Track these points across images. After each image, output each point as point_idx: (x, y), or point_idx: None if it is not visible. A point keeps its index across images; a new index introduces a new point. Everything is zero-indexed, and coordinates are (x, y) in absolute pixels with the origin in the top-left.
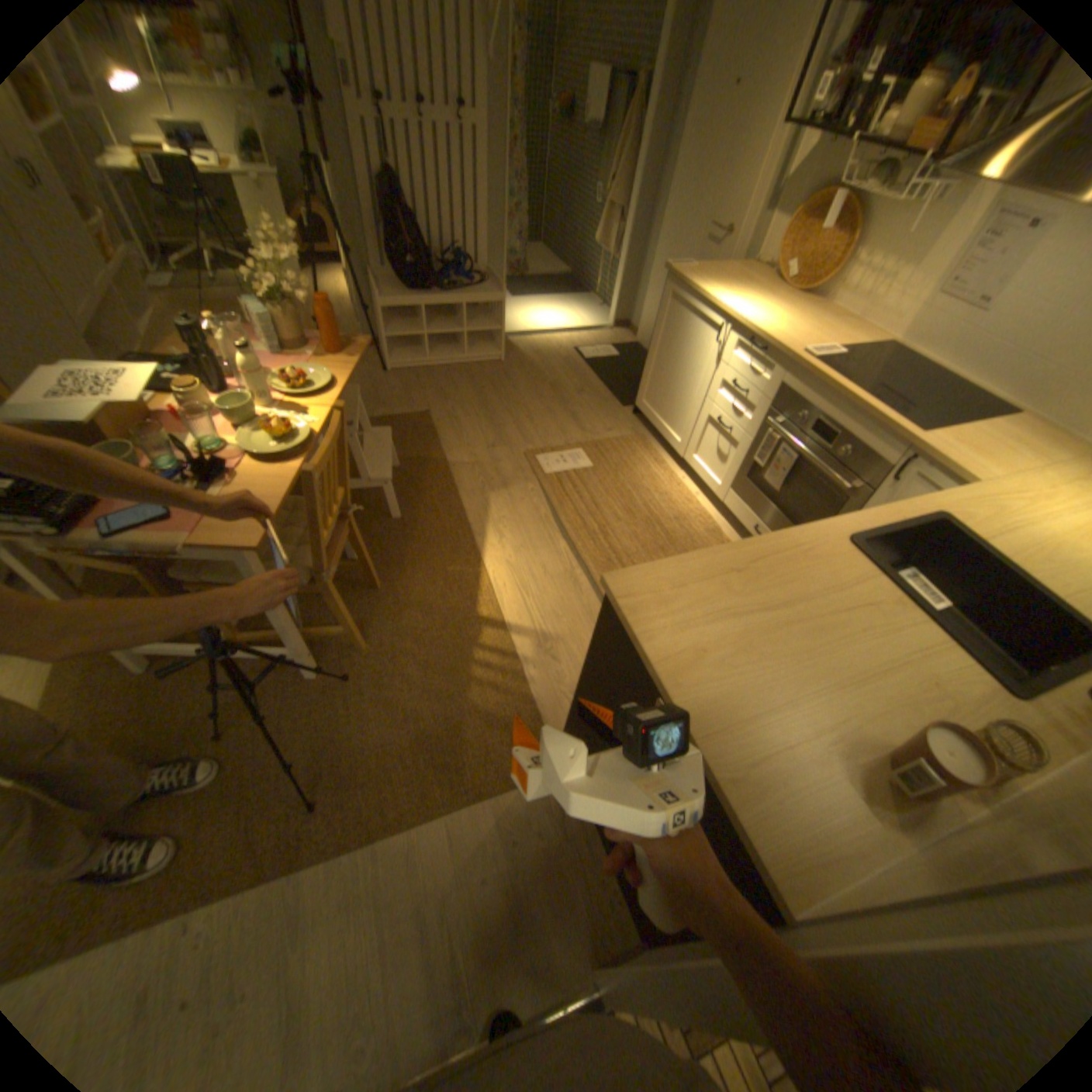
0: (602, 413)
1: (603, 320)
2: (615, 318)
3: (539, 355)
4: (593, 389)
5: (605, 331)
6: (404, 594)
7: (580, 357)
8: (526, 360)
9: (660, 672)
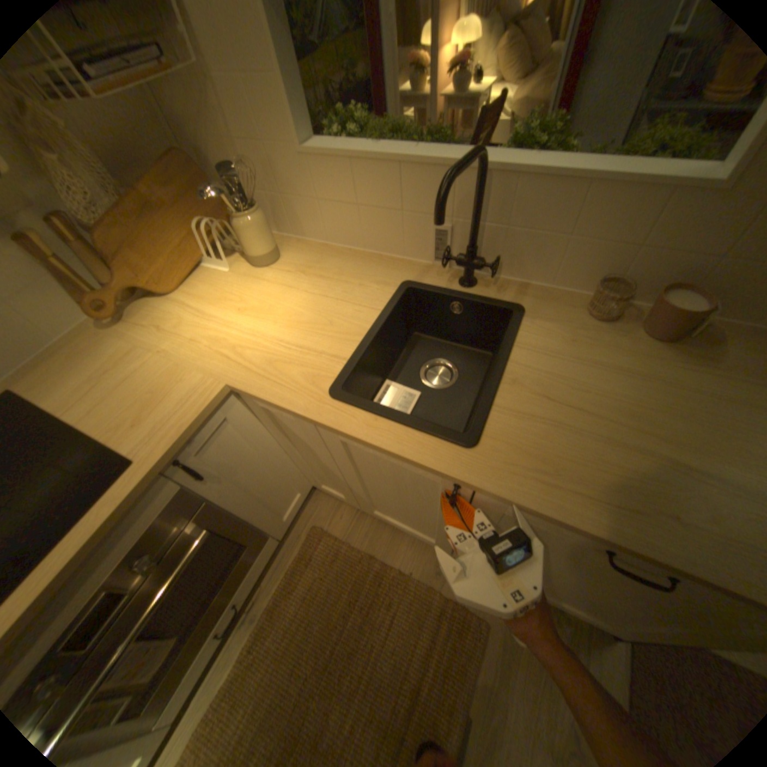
0: None
1: None
2: None
3: None
4: None
5: None
6: None
7: None
8: None
9: None
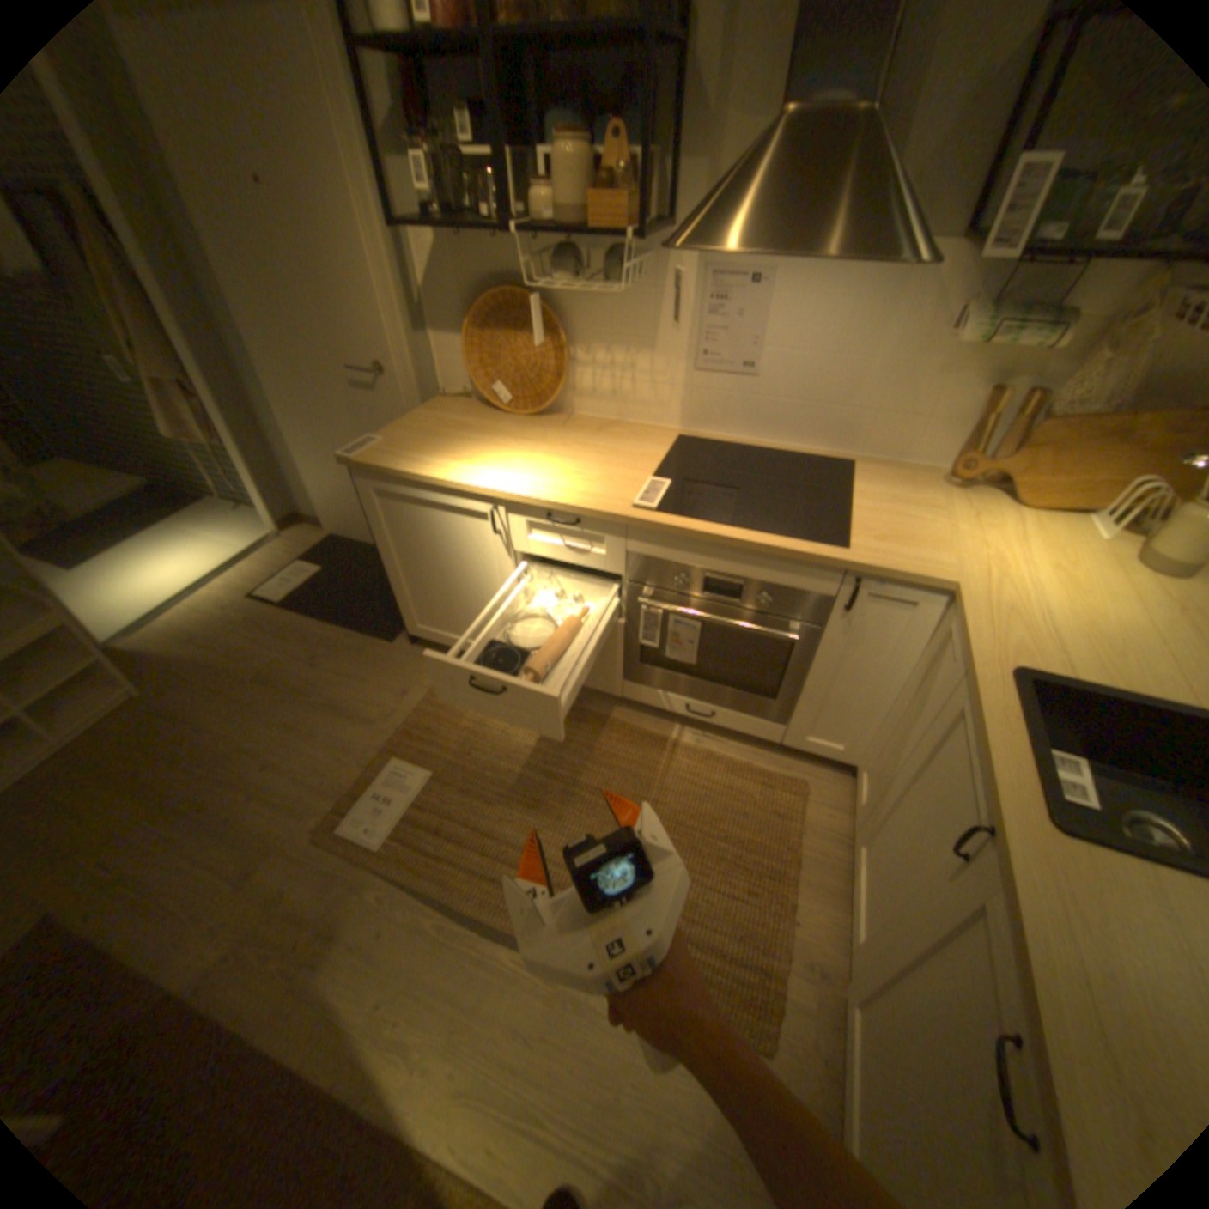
0: (371, 670)
1: (256, 527)
2: (270, 515)
3: (196, 640)
4: (327, 642)
5: (271, 542)
6: None
7: (267, 603)
8: (179, 664)
9: None
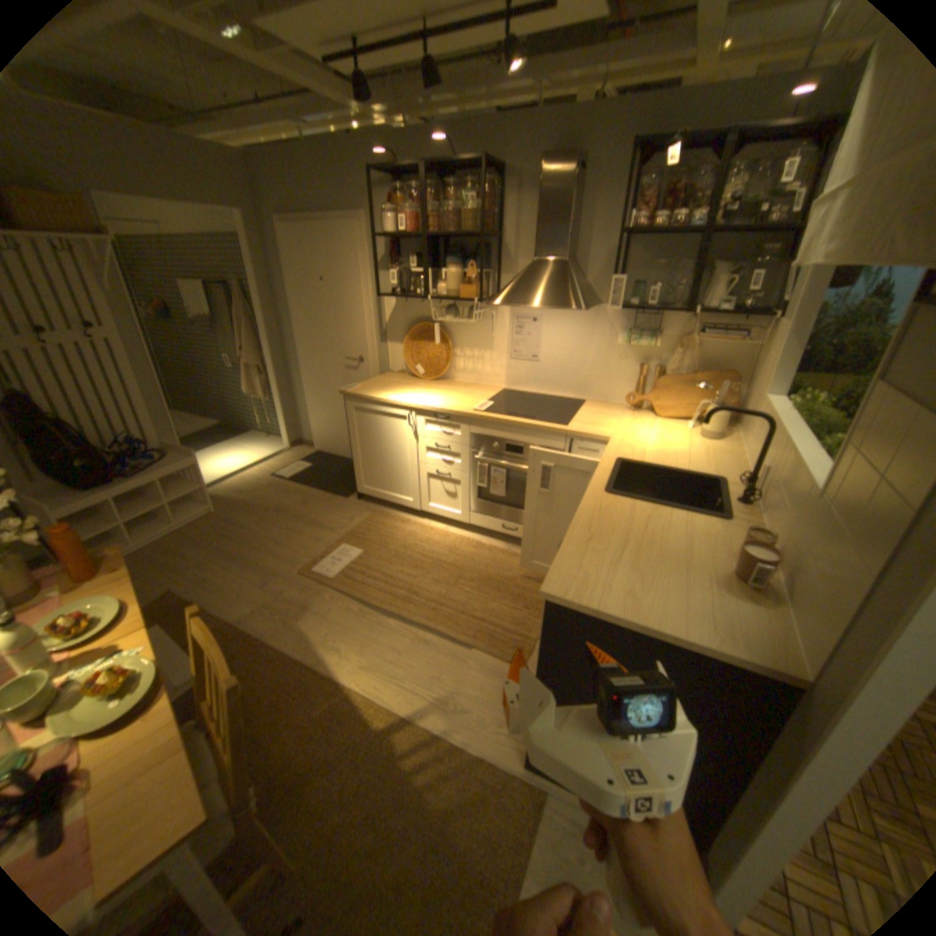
0: (335, 509)
1: (279, 445)
2: (287, 440)
3: (245, 491)
4: (313, 496)
5: (286, 452)
6: (289, 773)
7: (283, 478)
8: (235, 500)
9: (629, 617)
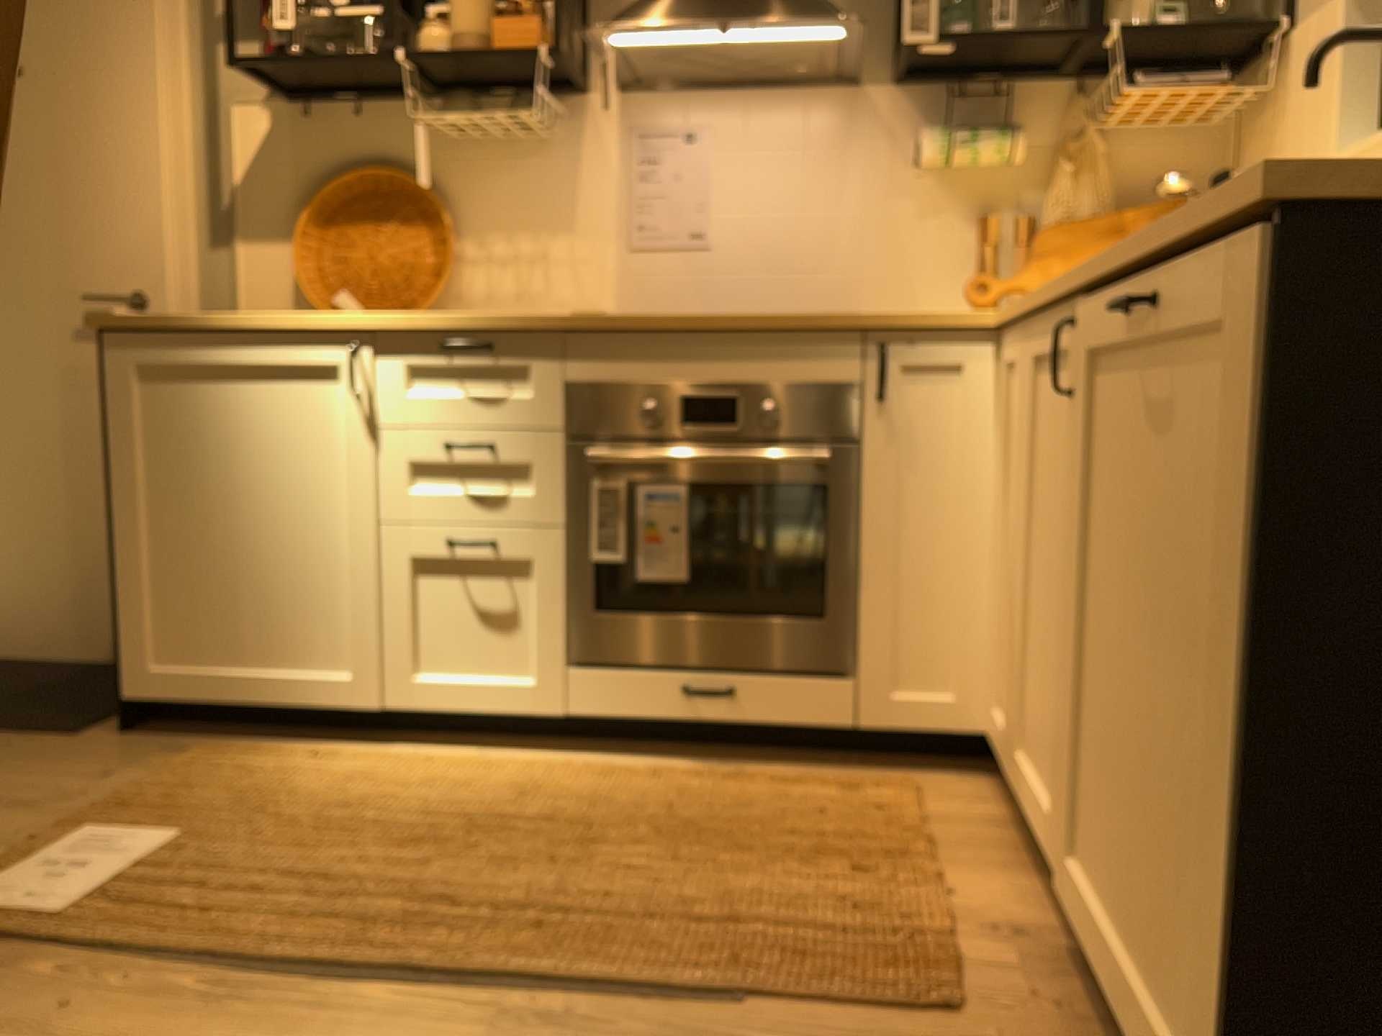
0: (28, 763)
1: None
2: None
3: None
4: None
5: None
6: None
7: None
8: None
9: None
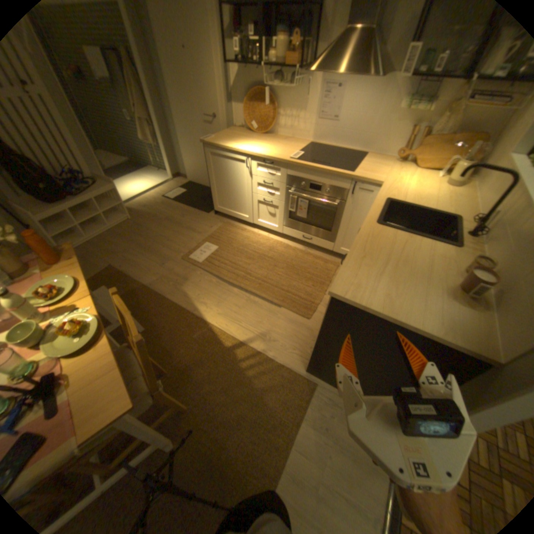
0: (201, 220)
1: (165, 177)
2: (169, 173)
3: (146, 207)
4: (187, 211)
5: (170, 182)
6: (181, 365)
7: (168, 199)
8: (141, 212)
9: (385, 313)
